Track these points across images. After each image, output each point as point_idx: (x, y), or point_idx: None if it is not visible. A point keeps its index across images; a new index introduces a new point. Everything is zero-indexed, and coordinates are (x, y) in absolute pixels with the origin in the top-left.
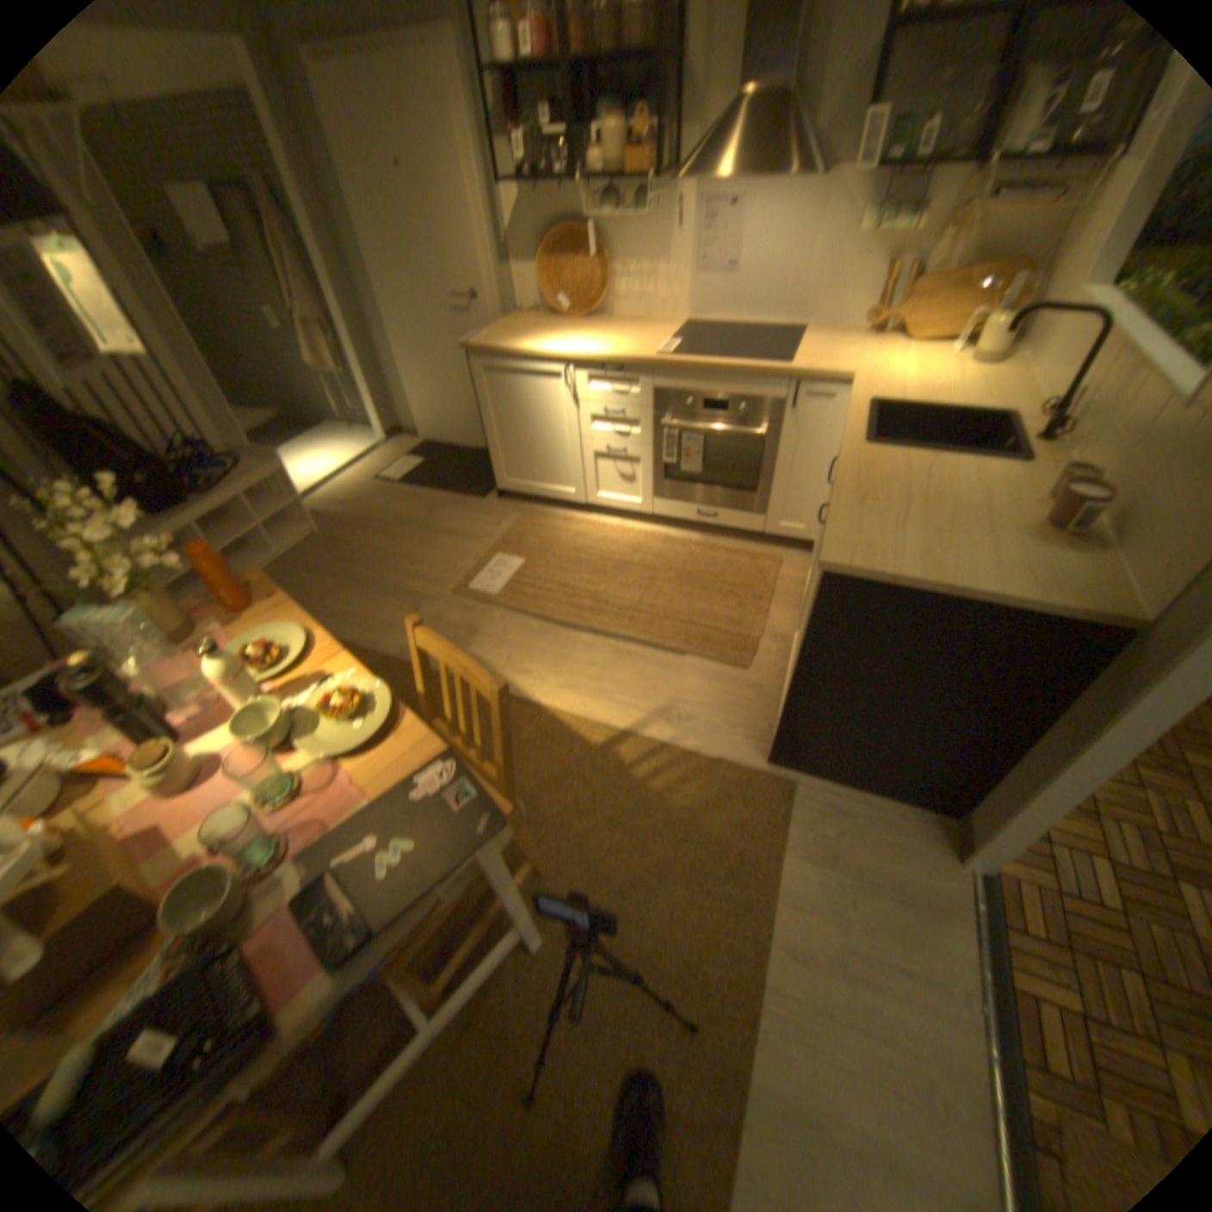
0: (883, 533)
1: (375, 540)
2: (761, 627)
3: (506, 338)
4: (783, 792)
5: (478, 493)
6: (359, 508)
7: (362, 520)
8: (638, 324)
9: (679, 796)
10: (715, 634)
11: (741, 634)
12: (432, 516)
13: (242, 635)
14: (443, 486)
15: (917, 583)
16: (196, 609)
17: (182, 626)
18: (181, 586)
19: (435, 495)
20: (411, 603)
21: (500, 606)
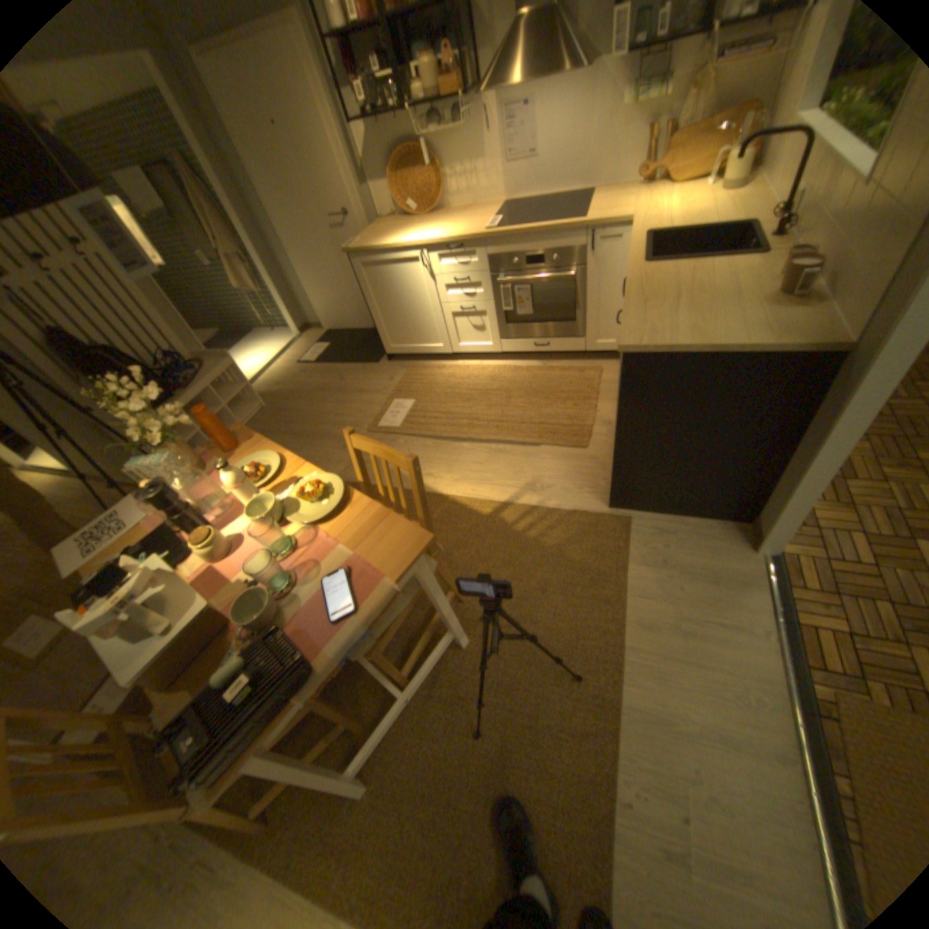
0: (661, 321)
1: (306, 406)
2: (592, 418)
3: (375, 240)
4: (622, 525)
5: (373, 361)
6: (290, 387)
7: (295, 394)
8: (468, 212)
9: (549, 539)
10: (559, 429)
11: (578, 425)
12: (343, 383)
13: (236, 465)
14: (347, 361)
15: (687, 348)
16: (202, 456)
17: (196, 468)
18: (189, 445)
19: (342, 368)
20: (340, 444)
21: (402, 435)
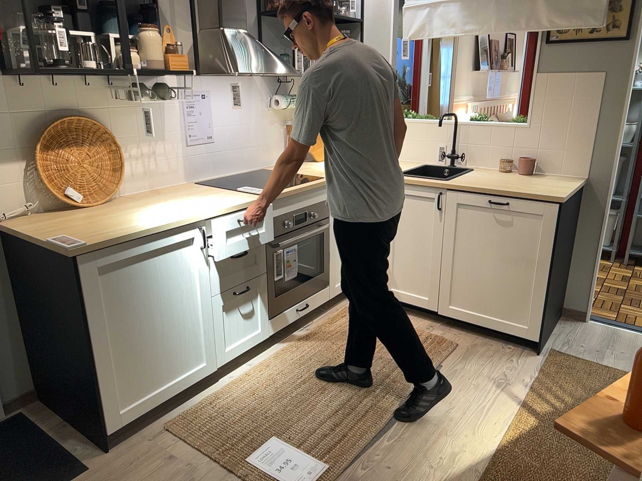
0: (537, 188)
1: None
2: (421, 330)
3: (110, 230)
4: (560, 354)
5: (73, 475)
6: None
7: None
8: (173, 193)
9: (577, 391)
10: (425, 348)
11: (427, 338)
12: None
13: None
14: None
15: (573, 191)
16: None
17: None
18: None
19: None
20: None
21: (349, 469)
